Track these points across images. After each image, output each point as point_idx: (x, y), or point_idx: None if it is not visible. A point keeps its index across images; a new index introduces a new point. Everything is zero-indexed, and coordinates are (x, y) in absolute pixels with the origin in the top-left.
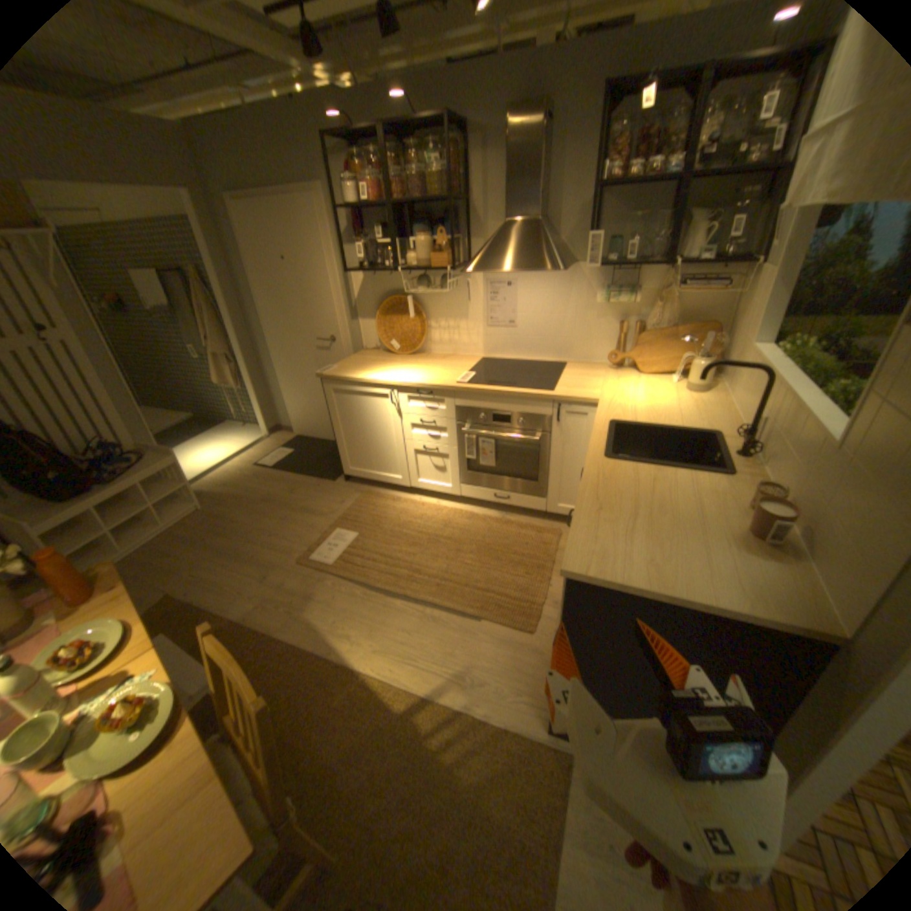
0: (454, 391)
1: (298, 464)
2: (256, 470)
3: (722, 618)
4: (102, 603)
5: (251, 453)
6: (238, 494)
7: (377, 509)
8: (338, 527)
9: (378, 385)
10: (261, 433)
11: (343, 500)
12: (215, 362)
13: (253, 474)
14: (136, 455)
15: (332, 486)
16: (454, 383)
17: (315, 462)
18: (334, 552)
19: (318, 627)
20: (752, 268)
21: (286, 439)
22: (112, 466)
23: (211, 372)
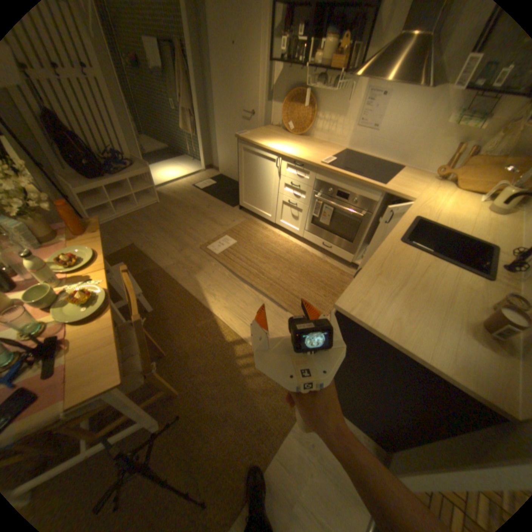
0: (318, 168)
1: (216, 191)
2: (193, 189)
3: (431, 372)
4: (88, 238)
5: (193, 178)
6: (180, 200)
7: (252, 231)
8: (227, 235)
9: (271, 151)
10: (201, 167)
11: (235, 220)
12: (183, 114)
13: (190, 191)
14: (130, 162)
15: (231, 210)
16: (319, 162)
17: (226, 193)
18: (221, 248)
19: (201, 285)
20: None
21: (214, 174)
22: (117, 165)
23: (180, 121)
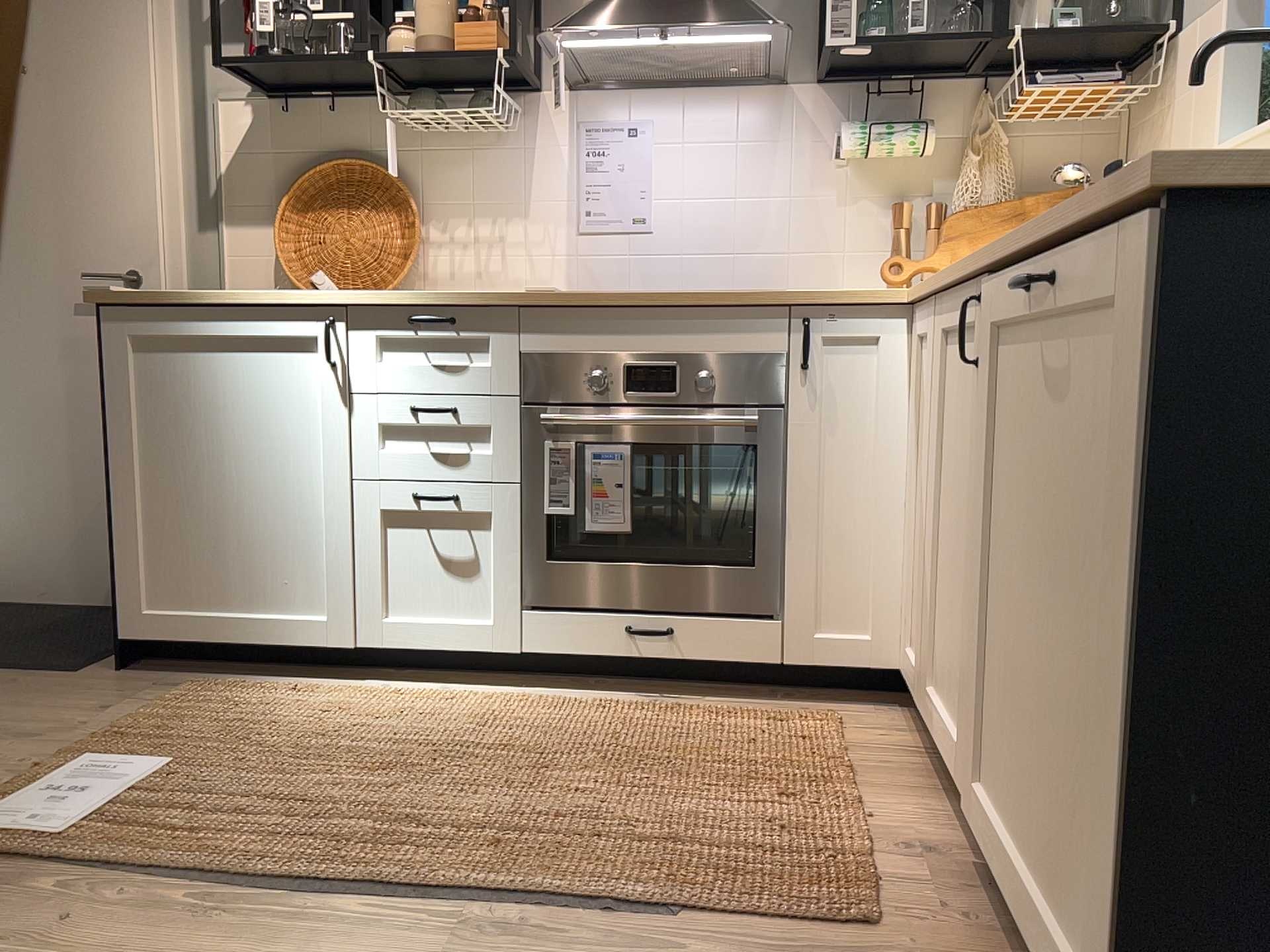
0: (524, 305)
1: None
2: None
3: None
4: None
5: None
6: None
7: (244, 710)
8: (94, 755)
9: (292, 307)
10: None
11: (113, 705)
12: None
13: None
14: None
15: (68, 680)
16: (521, 293)
17: (6, 641)
18: (80, 810)
19: None
20: (1140, 79)
21: None
22: None
23: None
